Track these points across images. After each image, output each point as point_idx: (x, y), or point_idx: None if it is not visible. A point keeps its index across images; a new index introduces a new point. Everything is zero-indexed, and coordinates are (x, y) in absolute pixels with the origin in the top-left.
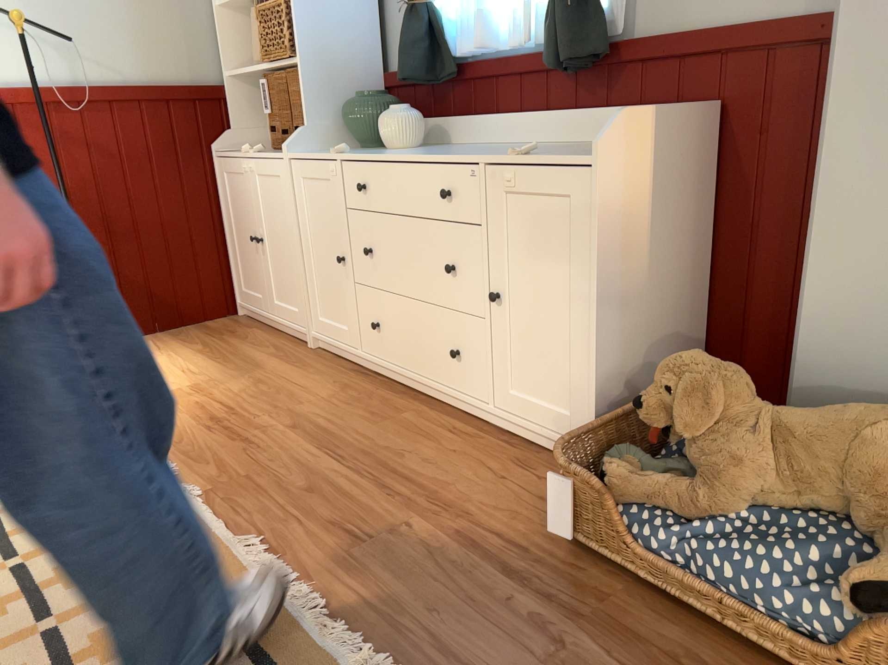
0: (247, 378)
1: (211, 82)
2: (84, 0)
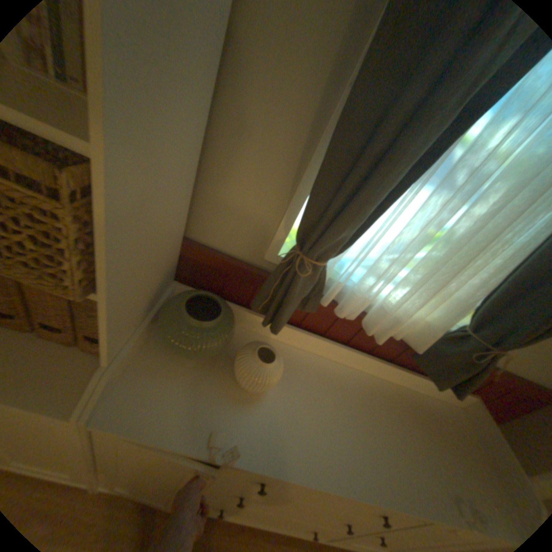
0: None
1: None
2: None
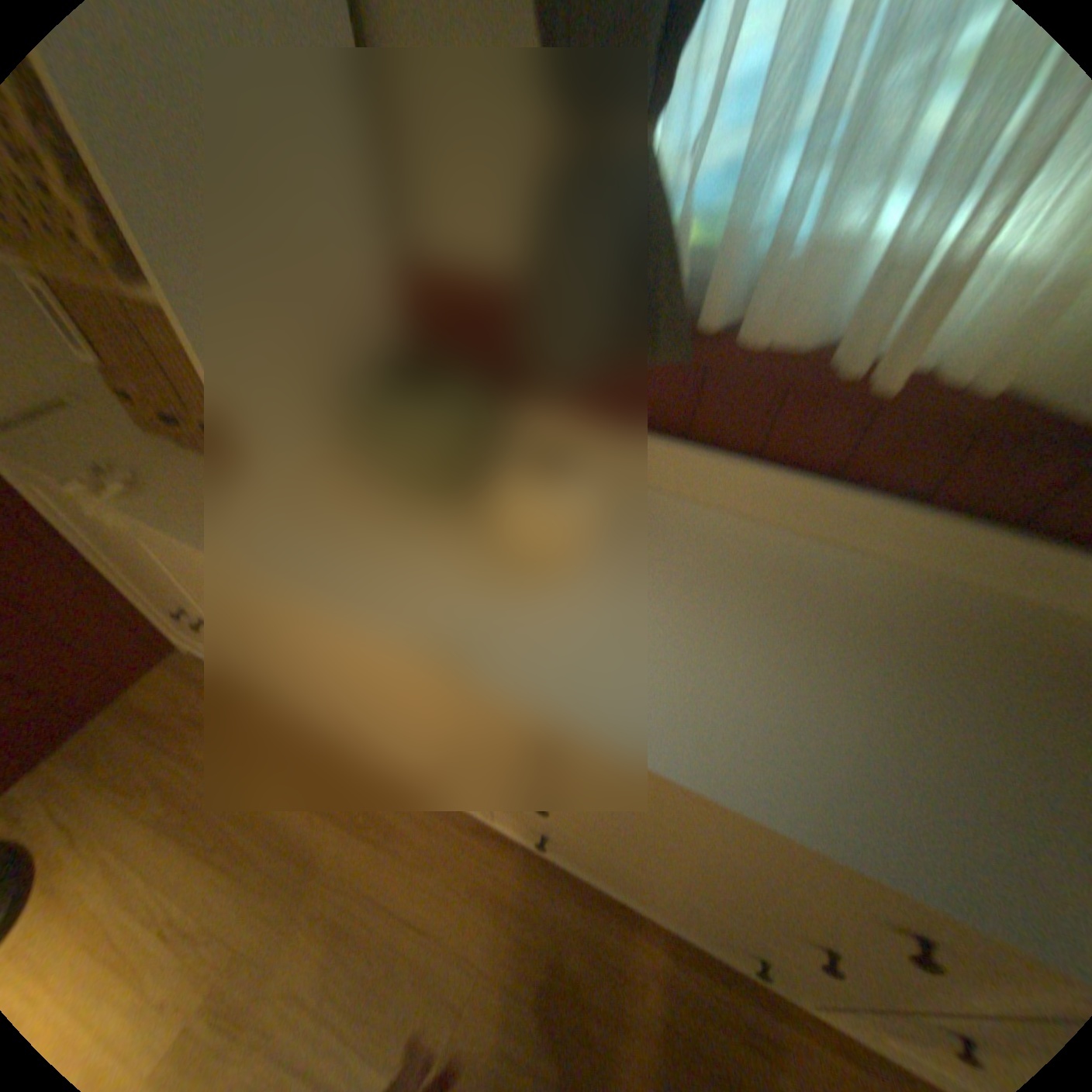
0: (307, 927)
1: None
2: None
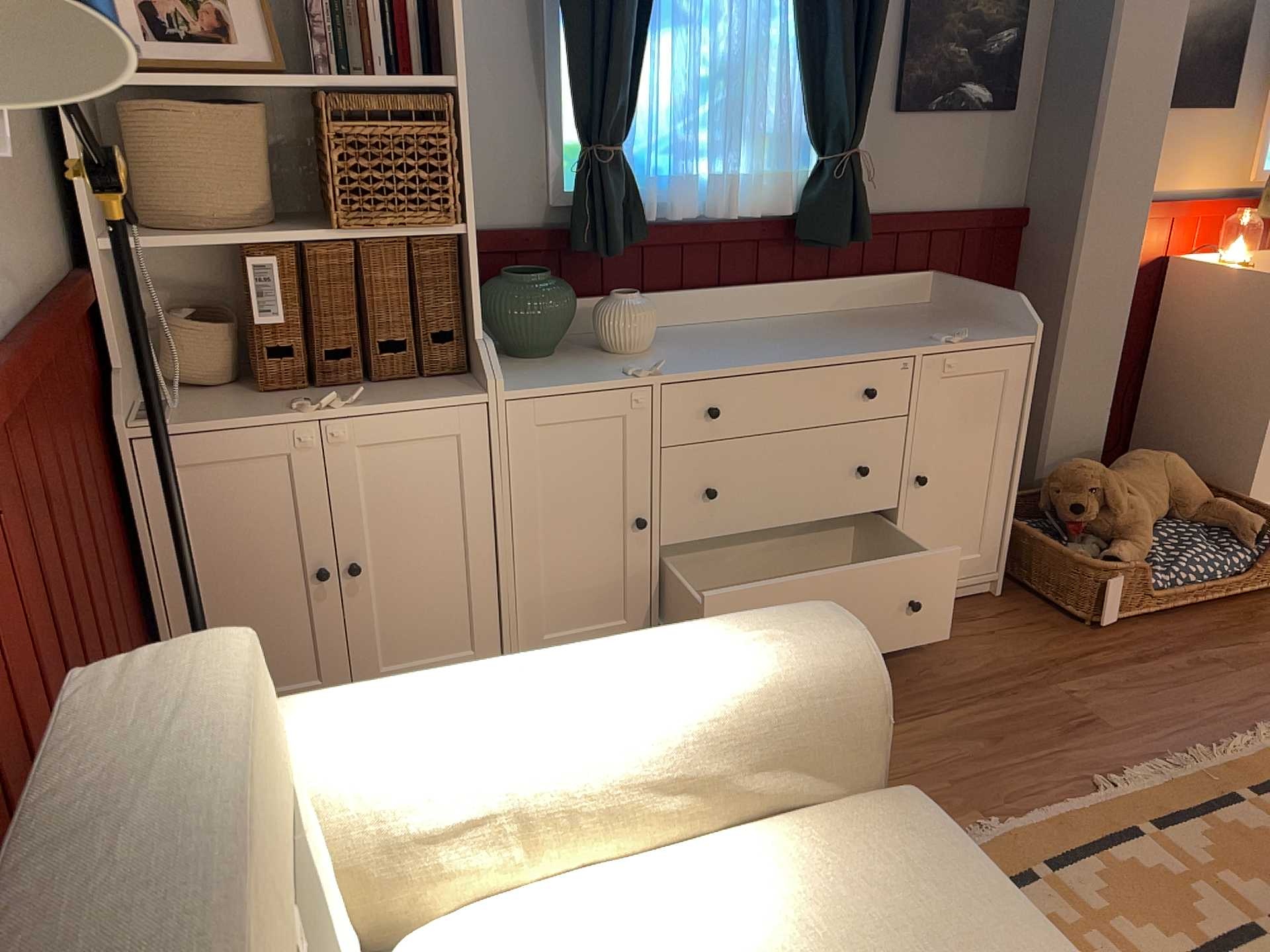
0: None
1: (65, 265)
2: None
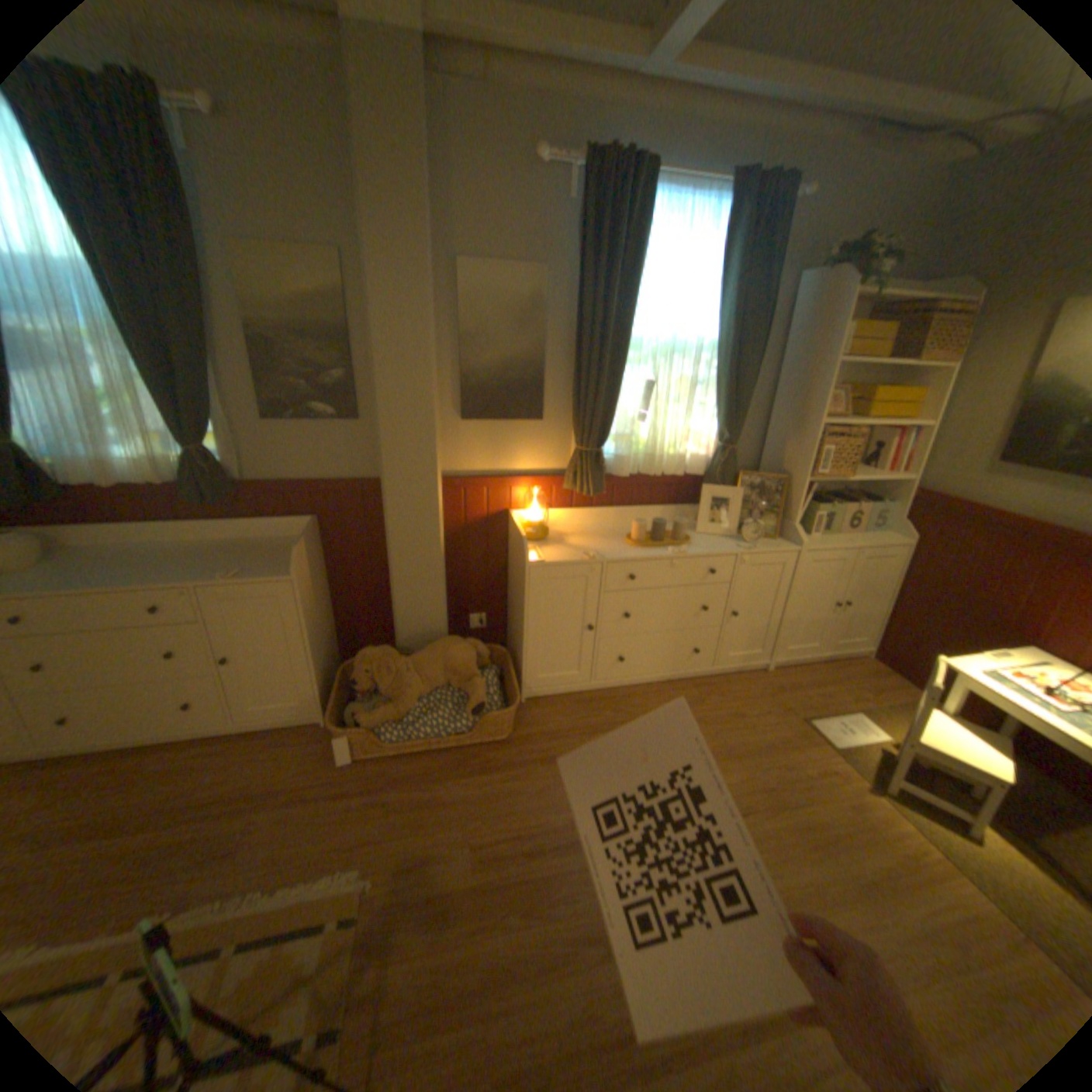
0: None
1: None
2: None
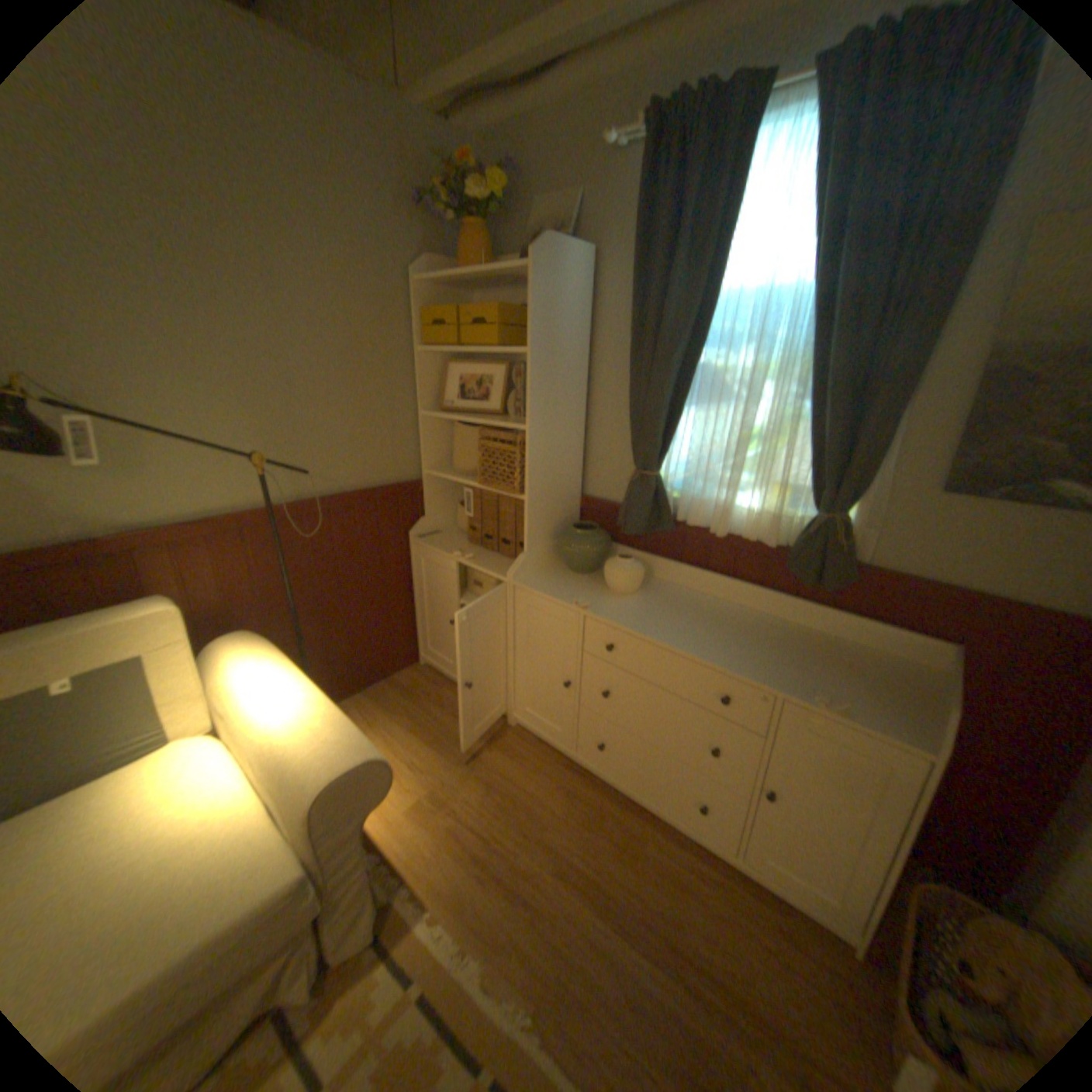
0: (475, 781)
1: (411, 475)
2: (308, 417)
